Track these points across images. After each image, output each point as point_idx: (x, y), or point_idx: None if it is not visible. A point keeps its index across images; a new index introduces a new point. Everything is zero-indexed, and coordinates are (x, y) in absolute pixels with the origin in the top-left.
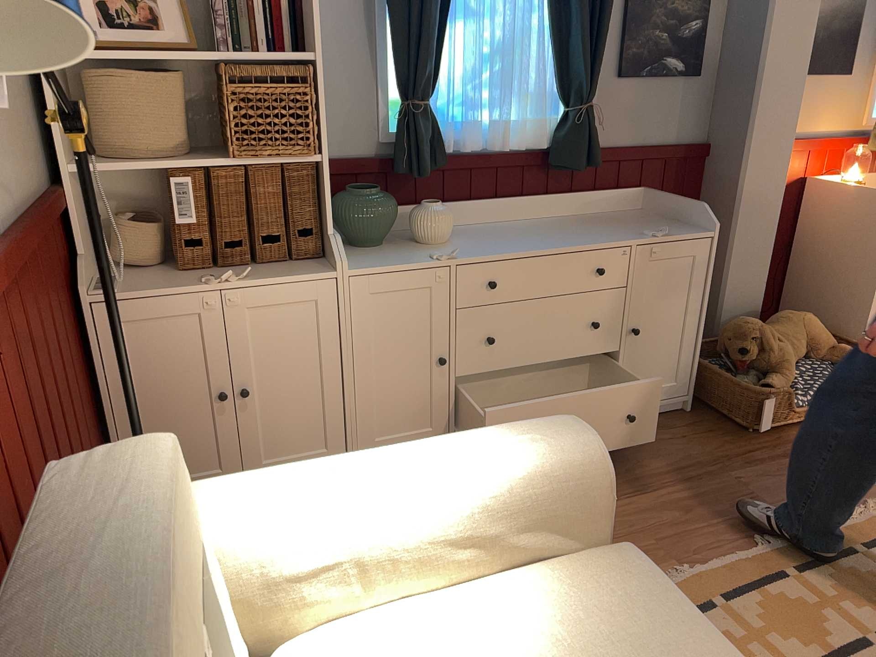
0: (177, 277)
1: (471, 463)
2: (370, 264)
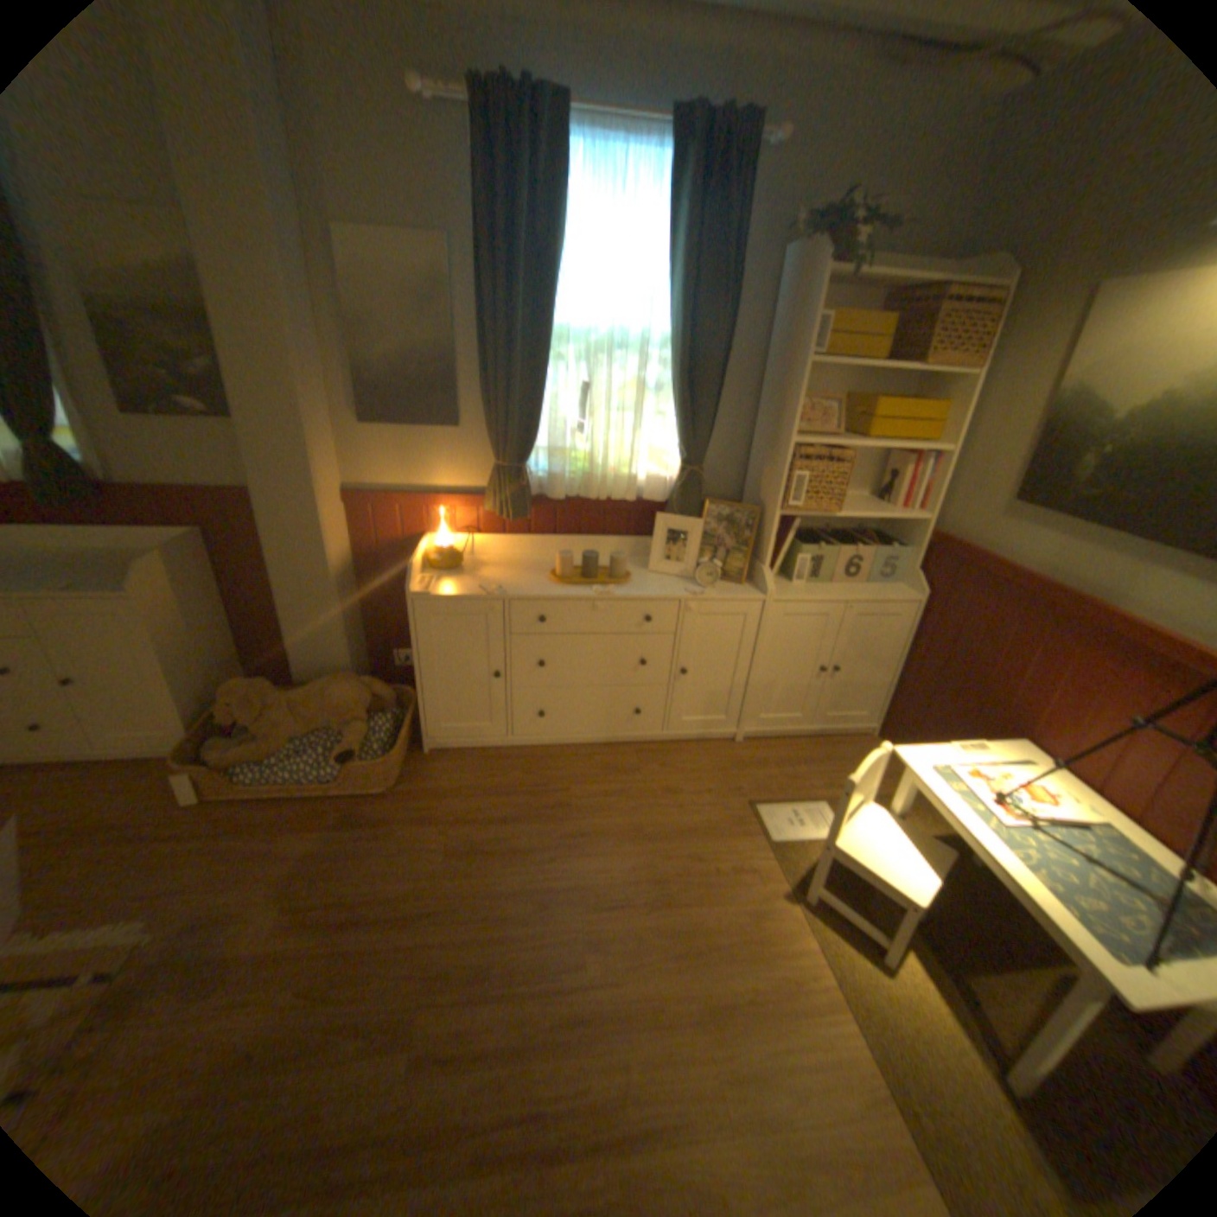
0: None
1: None
2: None
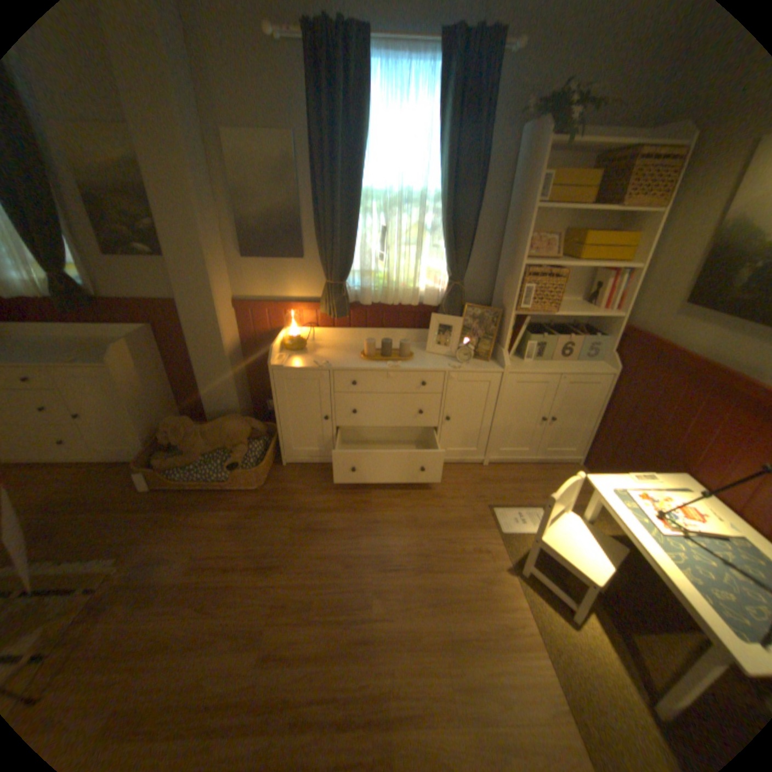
0: None
1: None
2: None
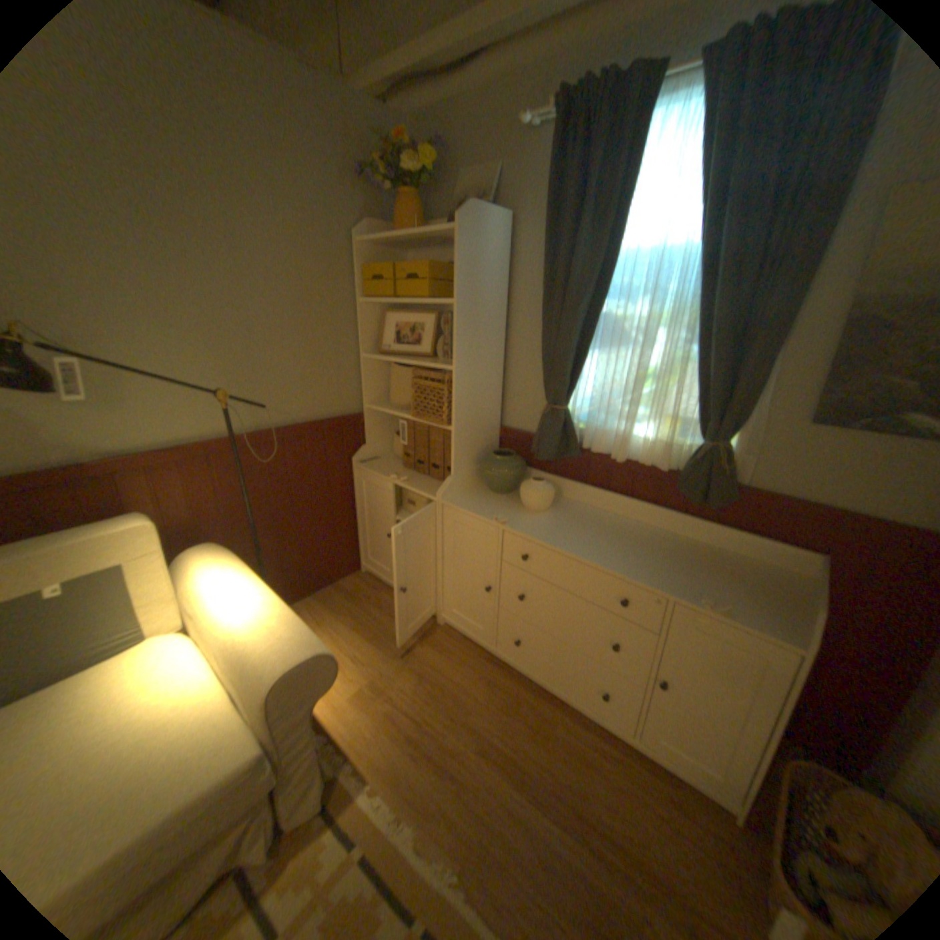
0: (396, 468)
1: (245, 626)
2: (461, 503)
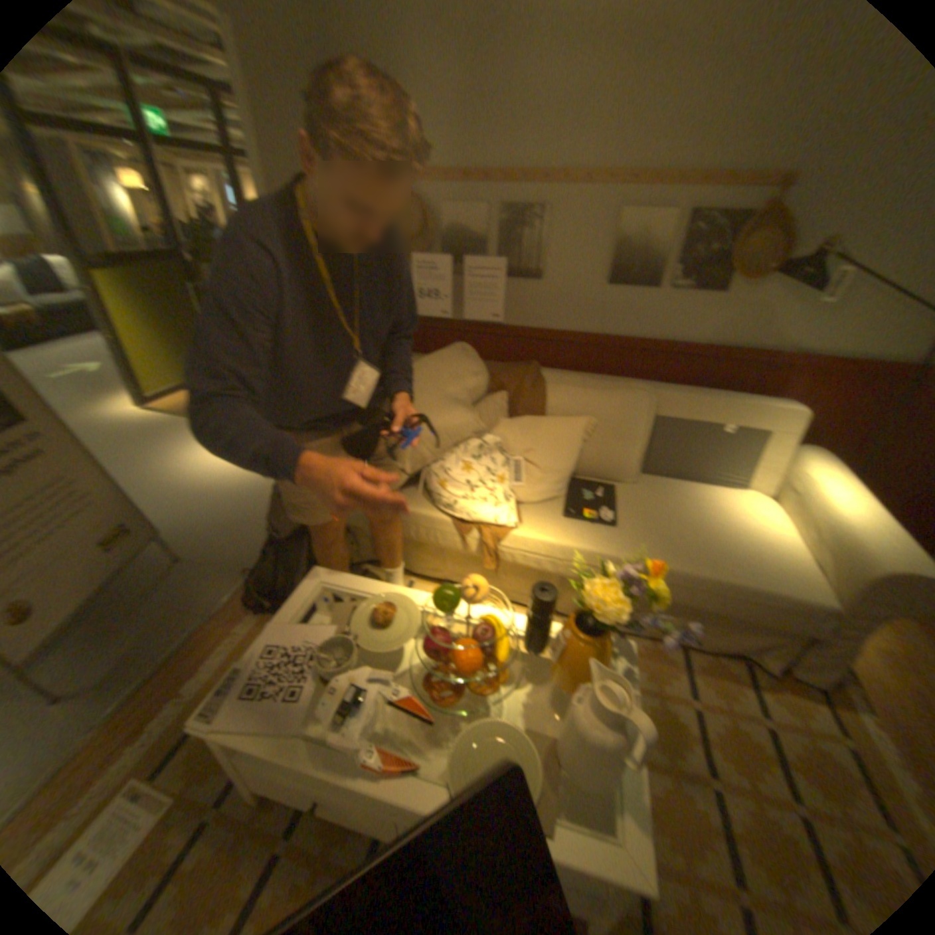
0: None
1: (866, 524)
2: None
